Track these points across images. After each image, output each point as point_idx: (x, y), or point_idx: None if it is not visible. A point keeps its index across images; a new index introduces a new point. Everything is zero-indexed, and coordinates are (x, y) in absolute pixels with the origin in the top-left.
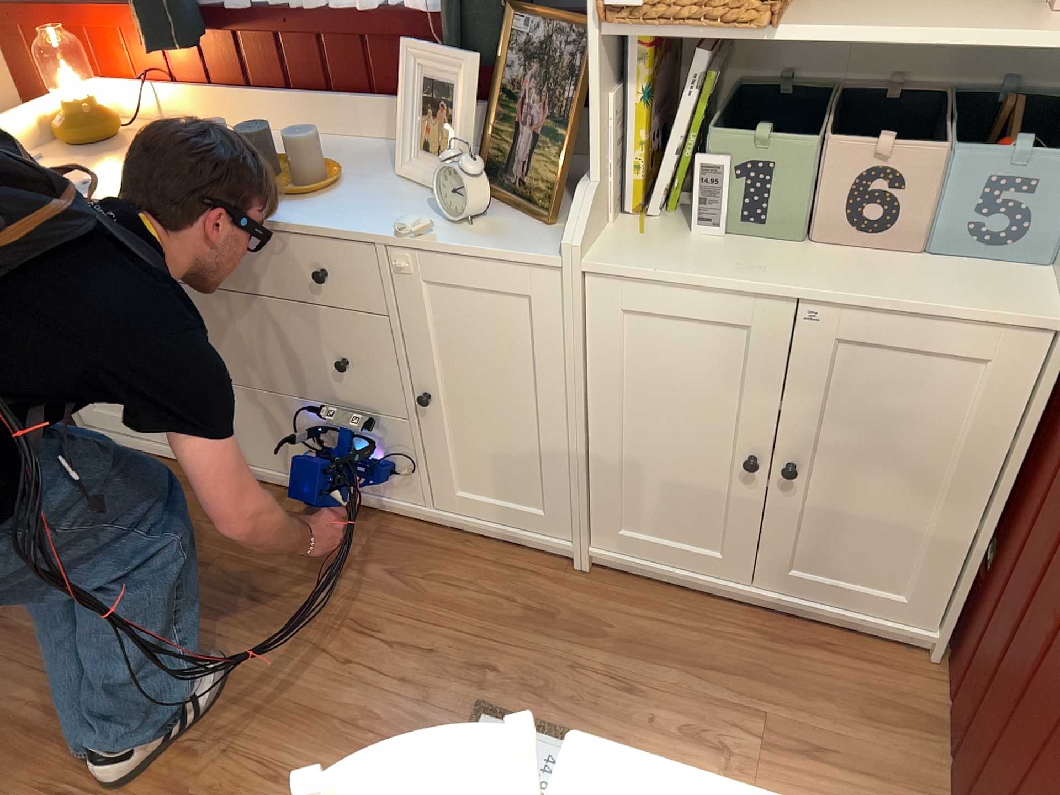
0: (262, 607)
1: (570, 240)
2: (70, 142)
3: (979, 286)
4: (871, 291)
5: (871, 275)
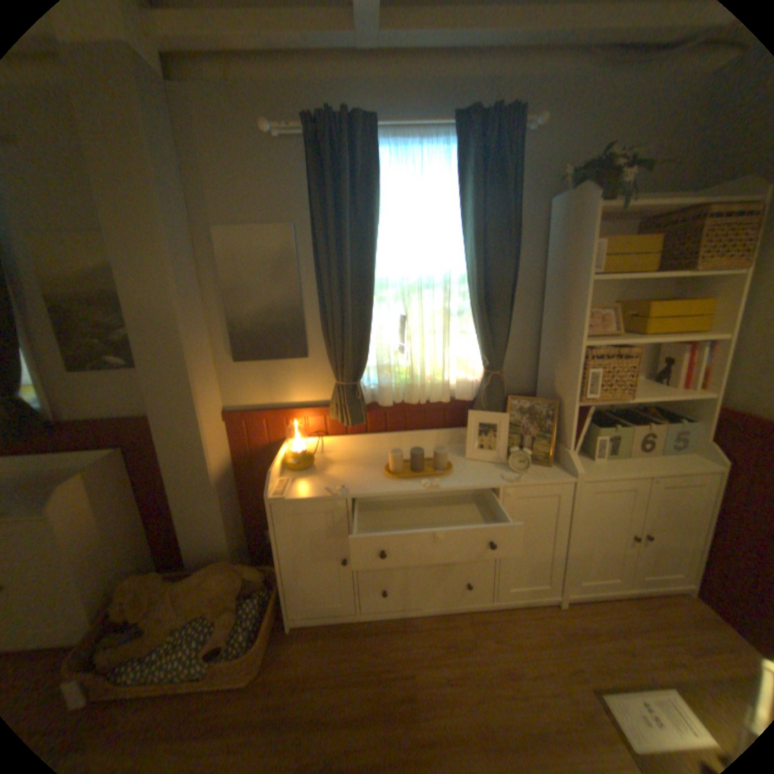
0: (460, 694)
1: (578, 471)
2: (291, 467)
3: (690, 461)
4: (671, 469)
5: (662, 464)
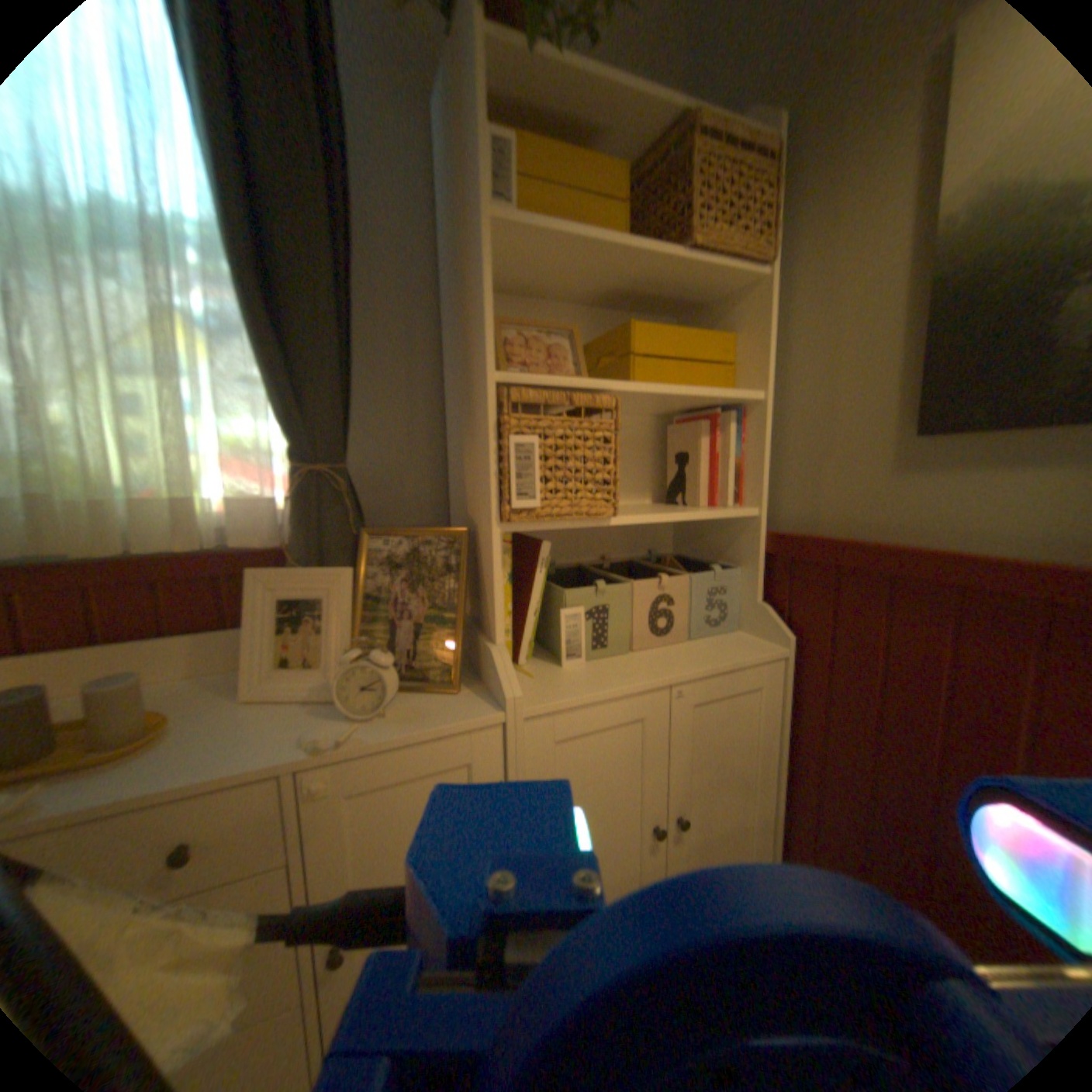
0: None
1: (511, 690)
2: None
3: (735, 644)
4: (704, 662)
5: (689, 655)
